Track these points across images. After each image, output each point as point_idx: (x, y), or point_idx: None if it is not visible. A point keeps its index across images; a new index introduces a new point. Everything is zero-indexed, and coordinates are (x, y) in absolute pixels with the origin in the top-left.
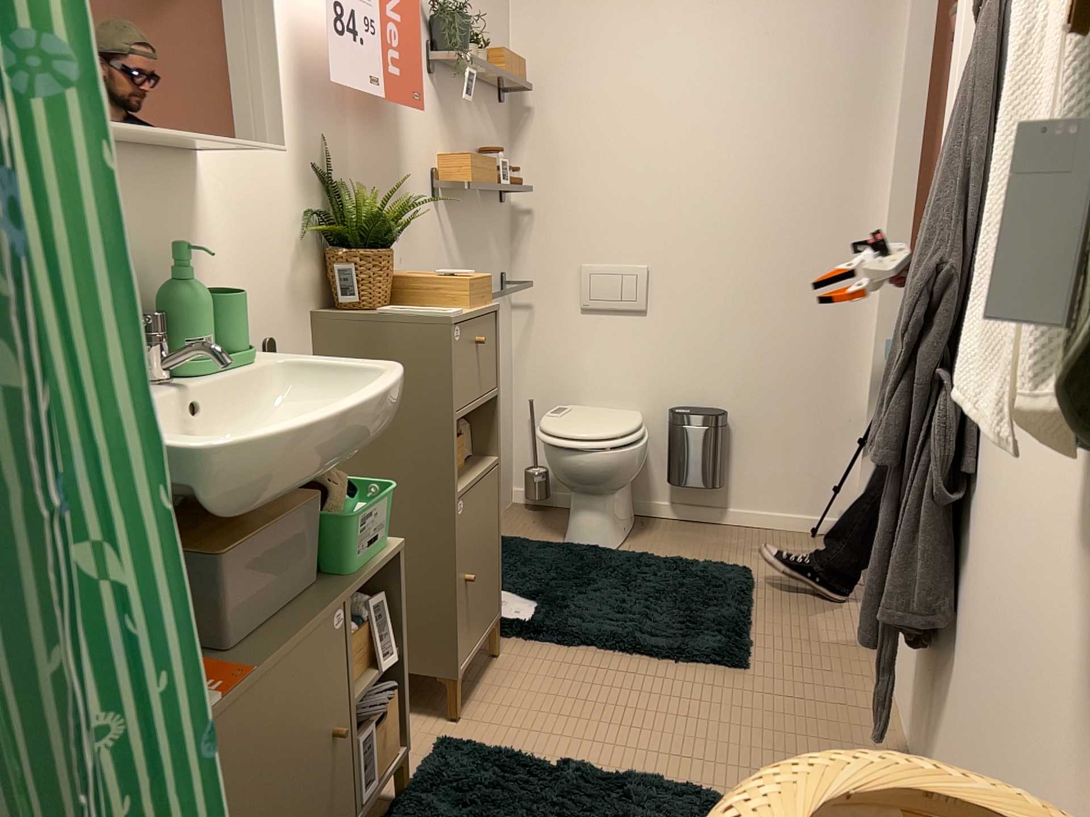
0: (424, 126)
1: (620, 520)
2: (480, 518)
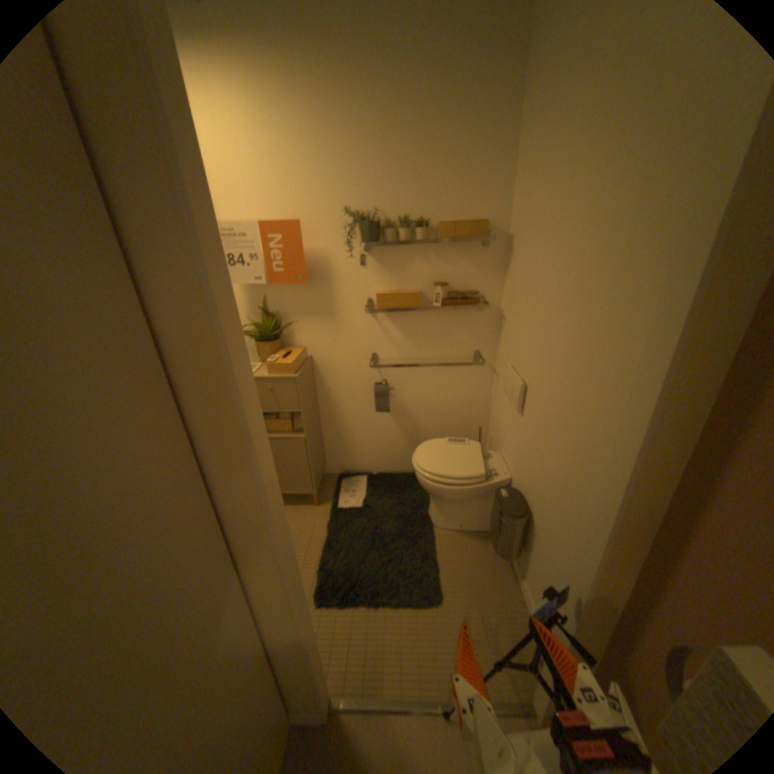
0: (356, 277)
1: (453, 518)
2: (281, 452)
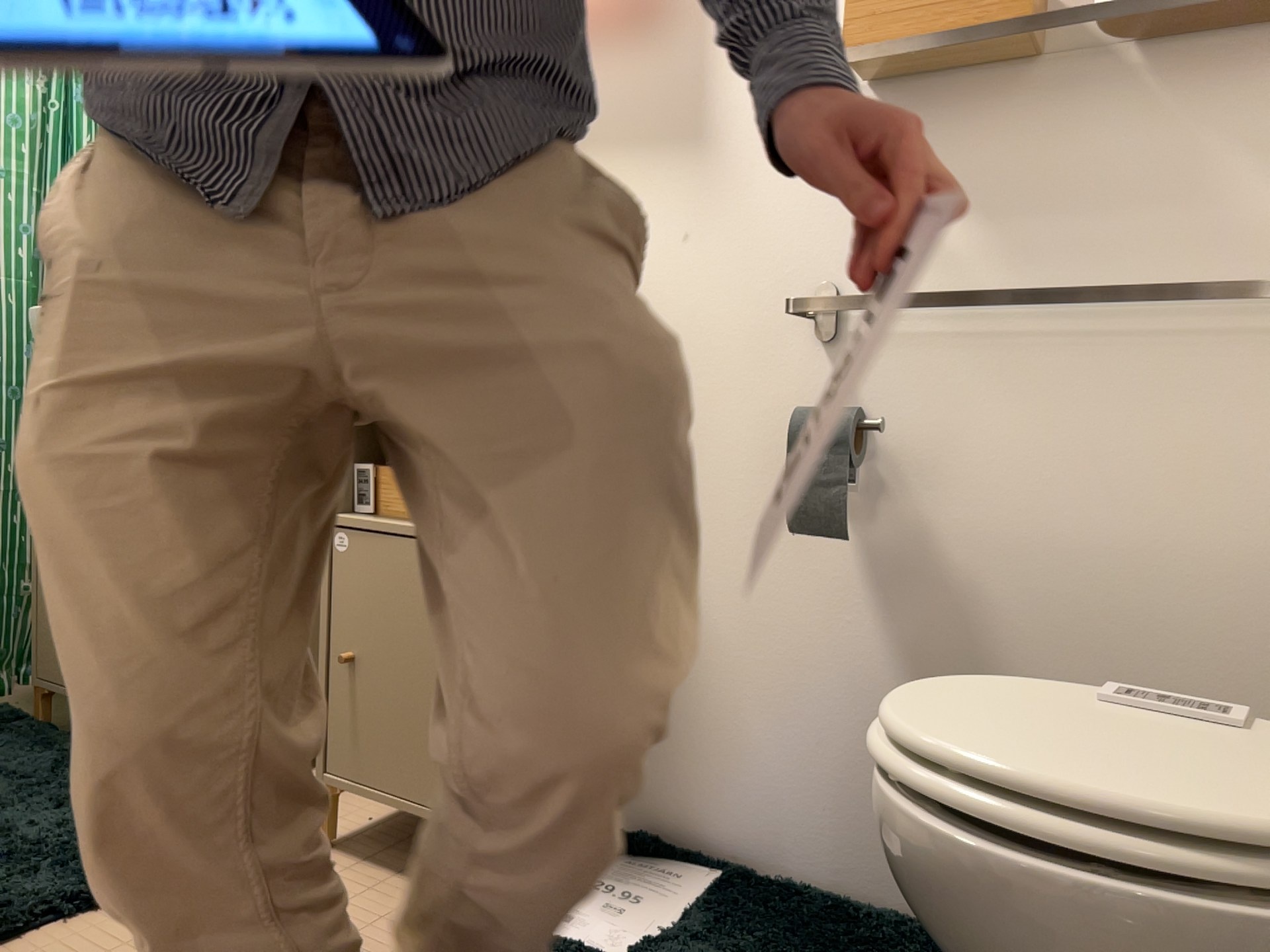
0: None
1: None
2: (388, 593)
